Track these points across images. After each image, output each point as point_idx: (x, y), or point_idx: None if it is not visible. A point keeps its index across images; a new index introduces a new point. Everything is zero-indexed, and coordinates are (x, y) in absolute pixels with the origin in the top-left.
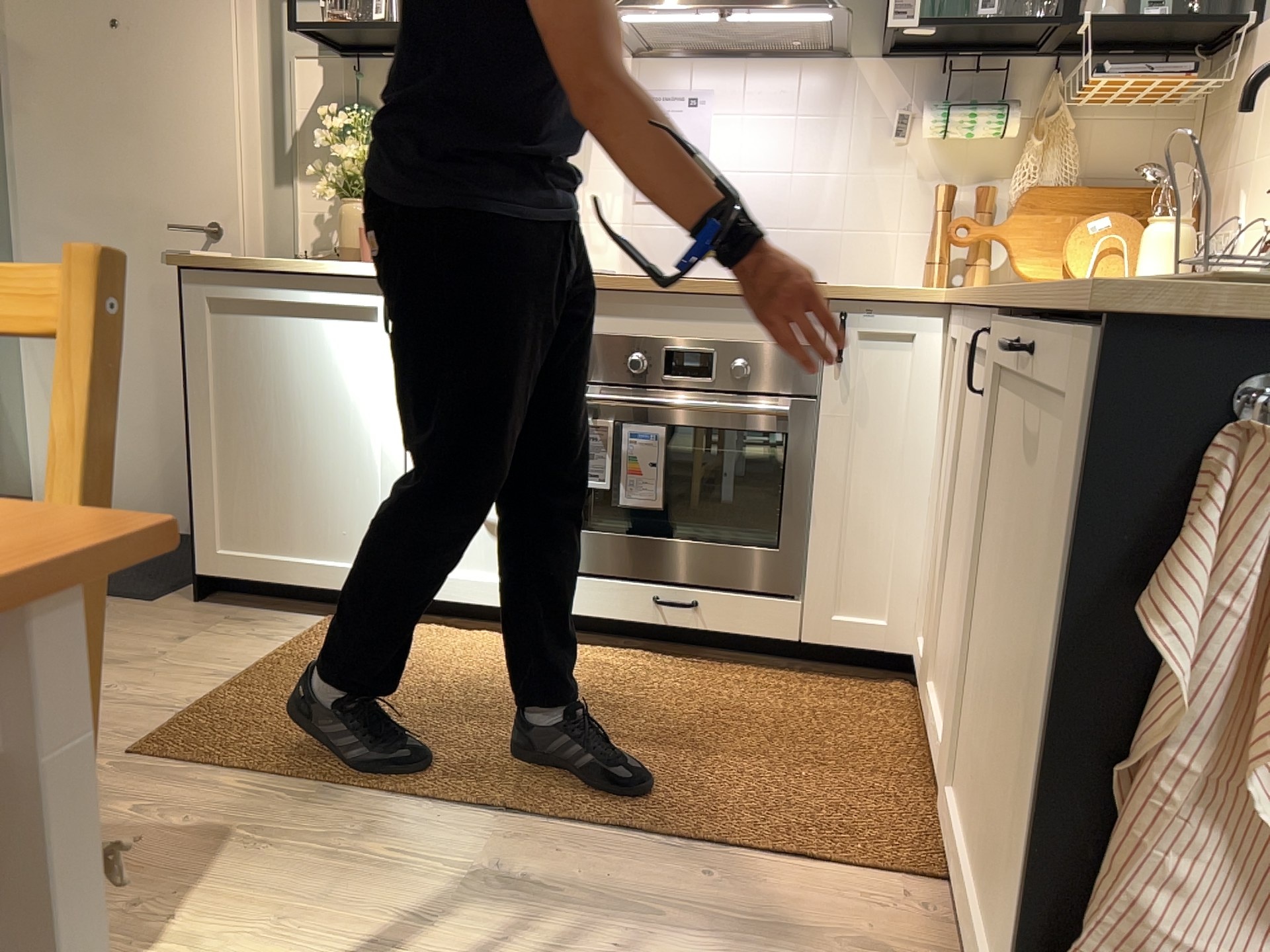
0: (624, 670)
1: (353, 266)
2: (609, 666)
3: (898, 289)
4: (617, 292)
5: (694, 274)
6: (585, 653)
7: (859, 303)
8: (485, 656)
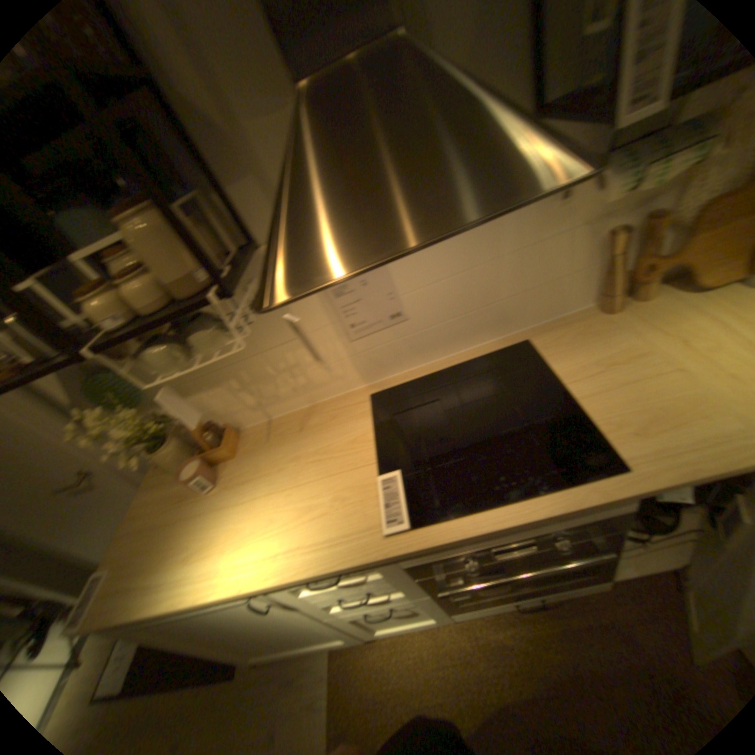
0: (517, 650)
1: (202, 603)
2: (503, 643)
3: (696, 441)
4: (434, 546)
5: (416, 364)
6: (477, 624)
7: (675, 484)
8: (434, 674)
